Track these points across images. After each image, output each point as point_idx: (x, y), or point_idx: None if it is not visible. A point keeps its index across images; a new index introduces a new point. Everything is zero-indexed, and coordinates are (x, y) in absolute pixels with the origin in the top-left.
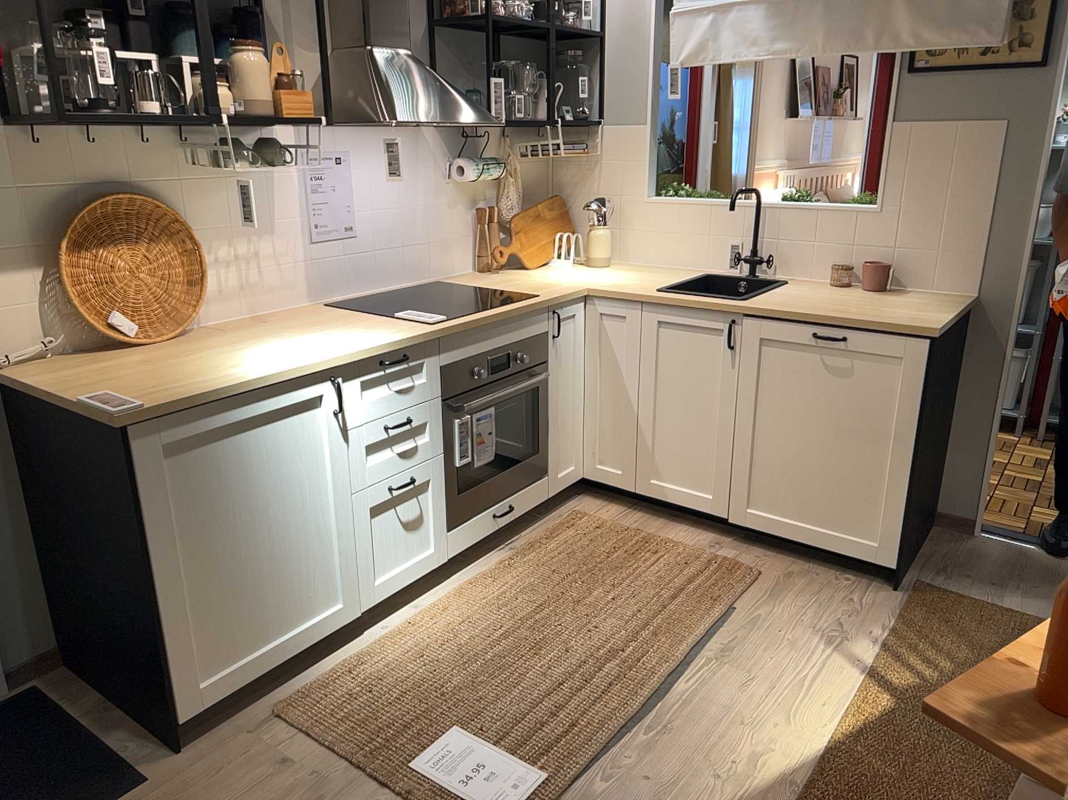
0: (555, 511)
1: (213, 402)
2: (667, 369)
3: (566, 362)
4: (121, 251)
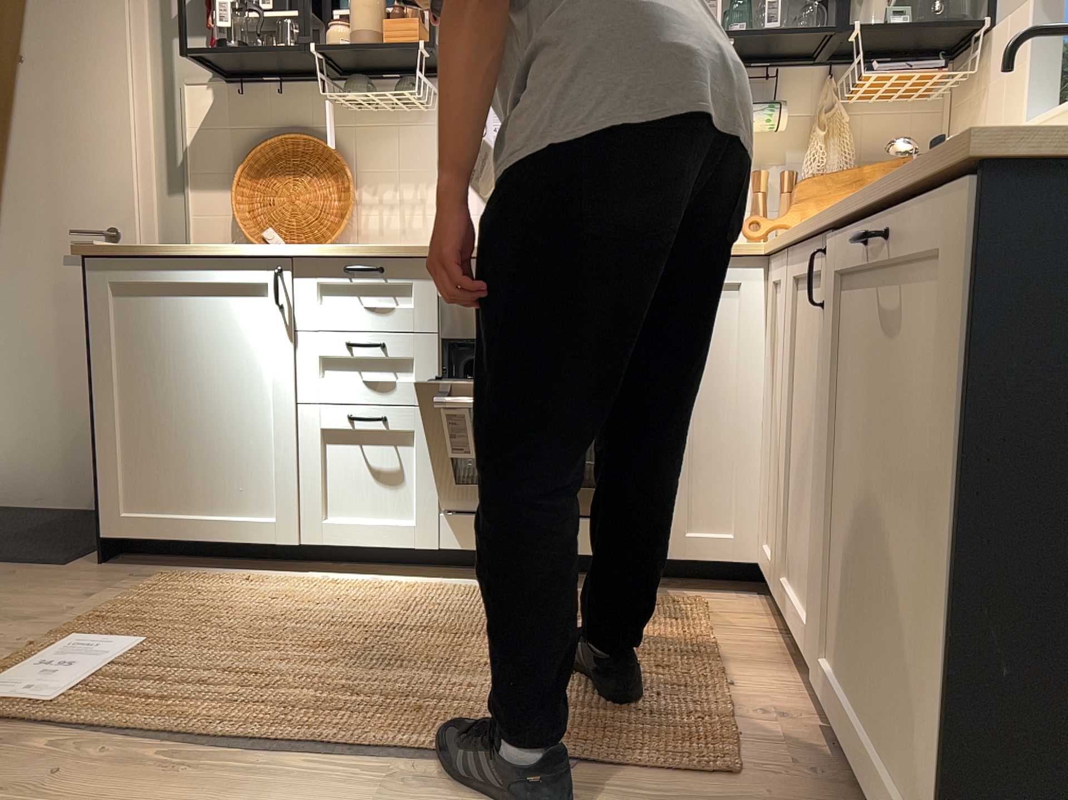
0: (688, 591)
1: (152, 258)
2: (802, 368)
3: (714, 356)
4: (285, 180)
